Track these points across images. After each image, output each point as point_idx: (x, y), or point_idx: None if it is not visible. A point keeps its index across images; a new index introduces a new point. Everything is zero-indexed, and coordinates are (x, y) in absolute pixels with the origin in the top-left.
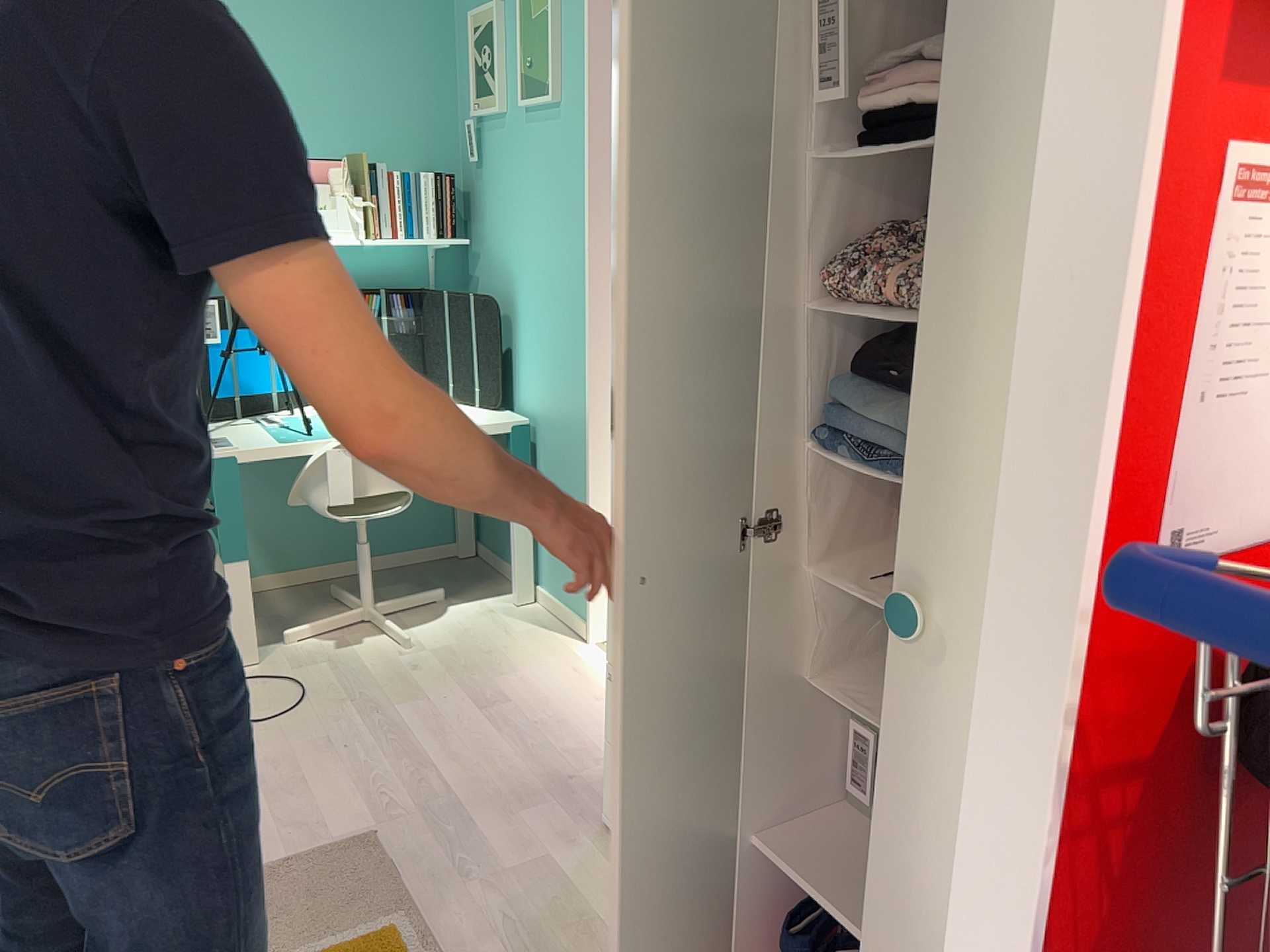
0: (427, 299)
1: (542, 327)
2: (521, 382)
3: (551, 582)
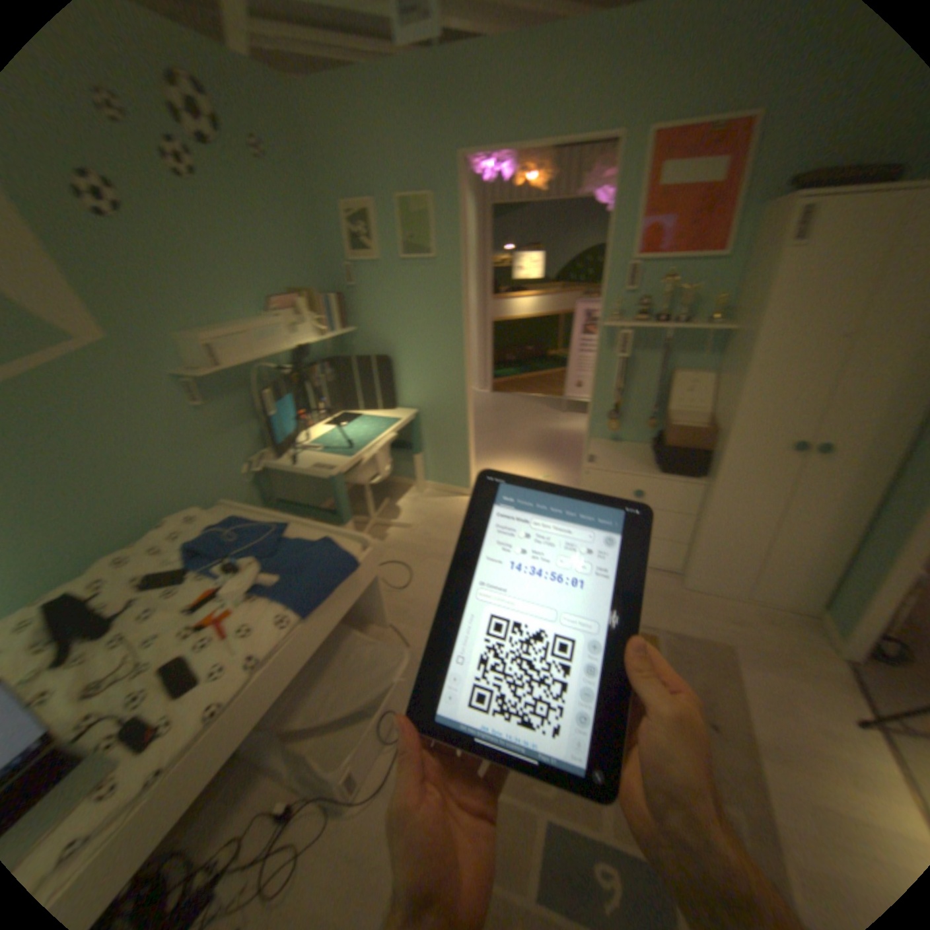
0: (335, 363)
1: (420, 368)
2: (401, 394)
3: (434, 478)
